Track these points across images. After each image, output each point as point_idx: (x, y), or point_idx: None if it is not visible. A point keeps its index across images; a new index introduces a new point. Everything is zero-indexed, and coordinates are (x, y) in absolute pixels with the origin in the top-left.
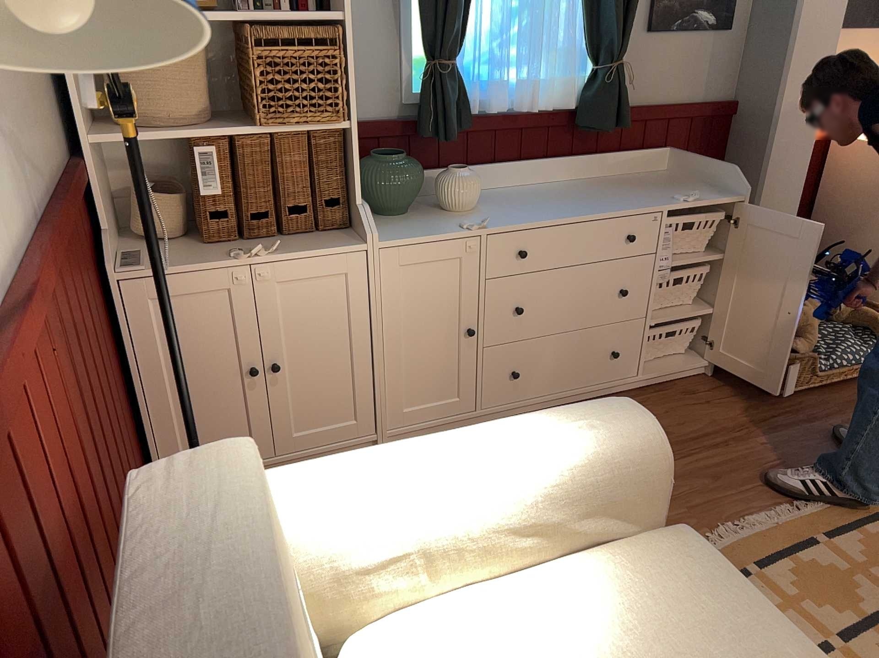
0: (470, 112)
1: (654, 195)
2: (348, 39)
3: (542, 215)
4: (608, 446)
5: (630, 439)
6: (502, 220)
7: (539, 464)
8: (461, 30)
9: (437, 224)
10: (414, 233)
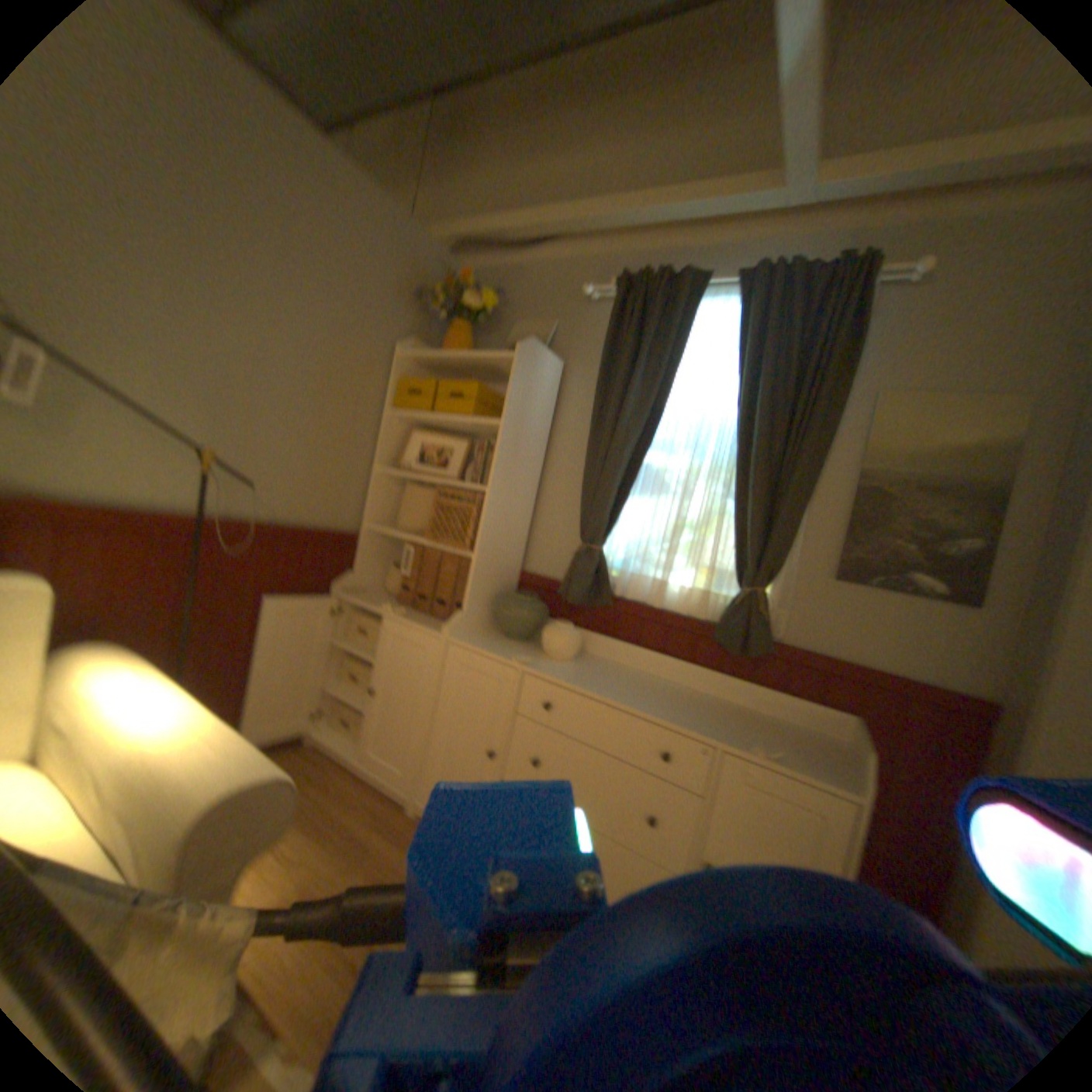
0: (612, 592)
1: (748, 737)
2: (488, 504)
3: (591, 686)
4: (190, 780)
5: (203, 791)
6: (552, 672)
7: (156, 750)
8: (605, 526)
9: (511, 653)
10: (483, 647)
